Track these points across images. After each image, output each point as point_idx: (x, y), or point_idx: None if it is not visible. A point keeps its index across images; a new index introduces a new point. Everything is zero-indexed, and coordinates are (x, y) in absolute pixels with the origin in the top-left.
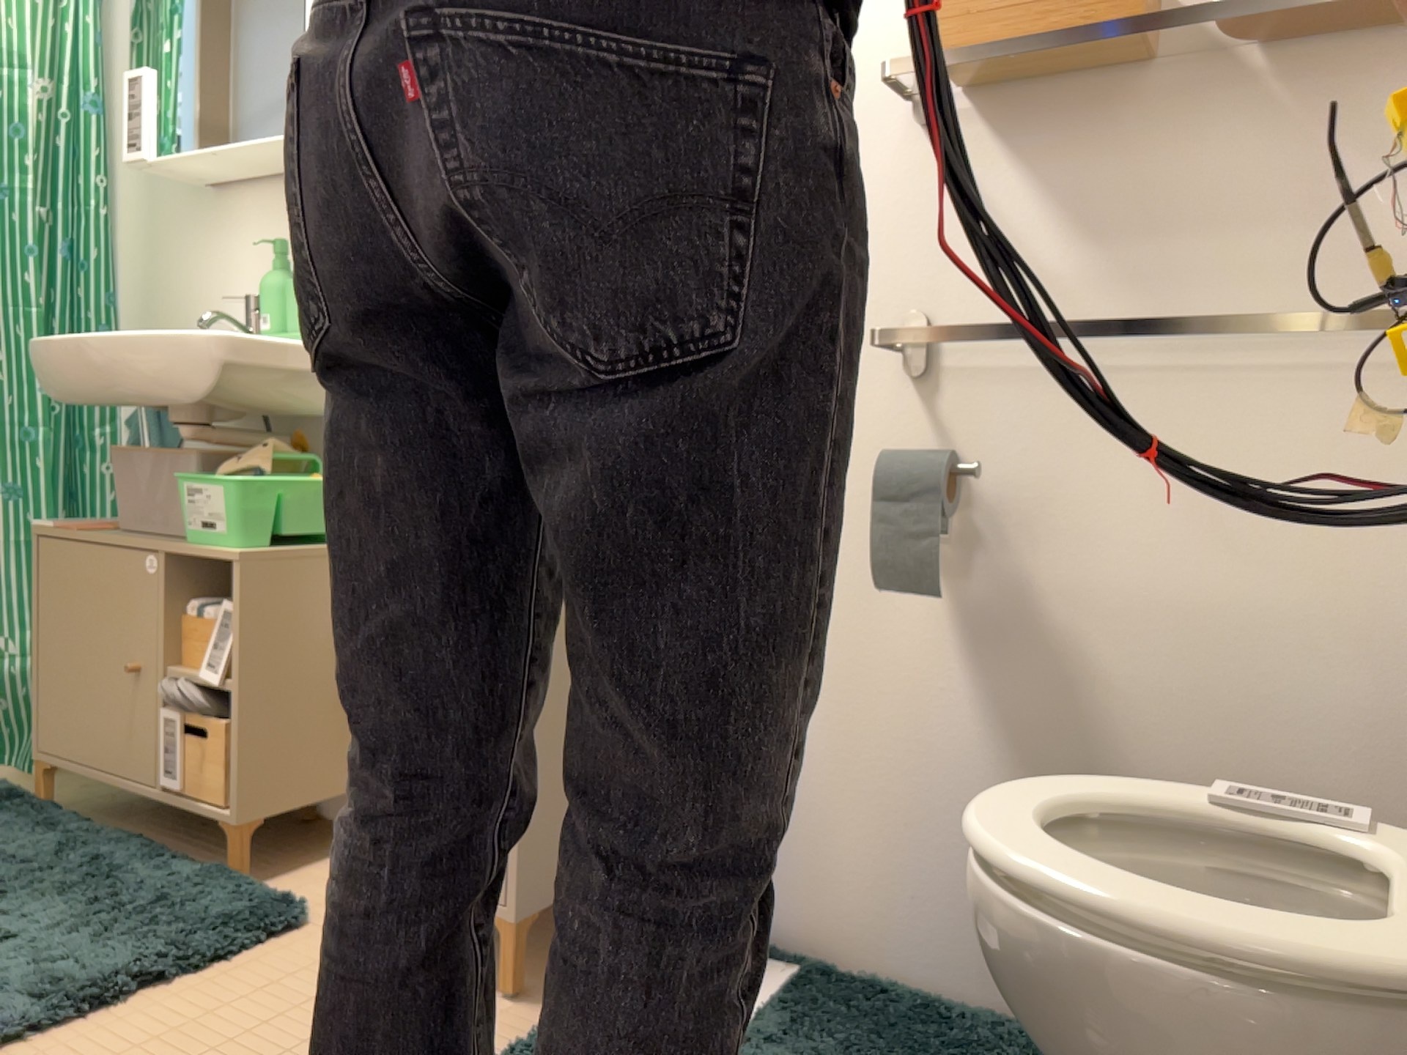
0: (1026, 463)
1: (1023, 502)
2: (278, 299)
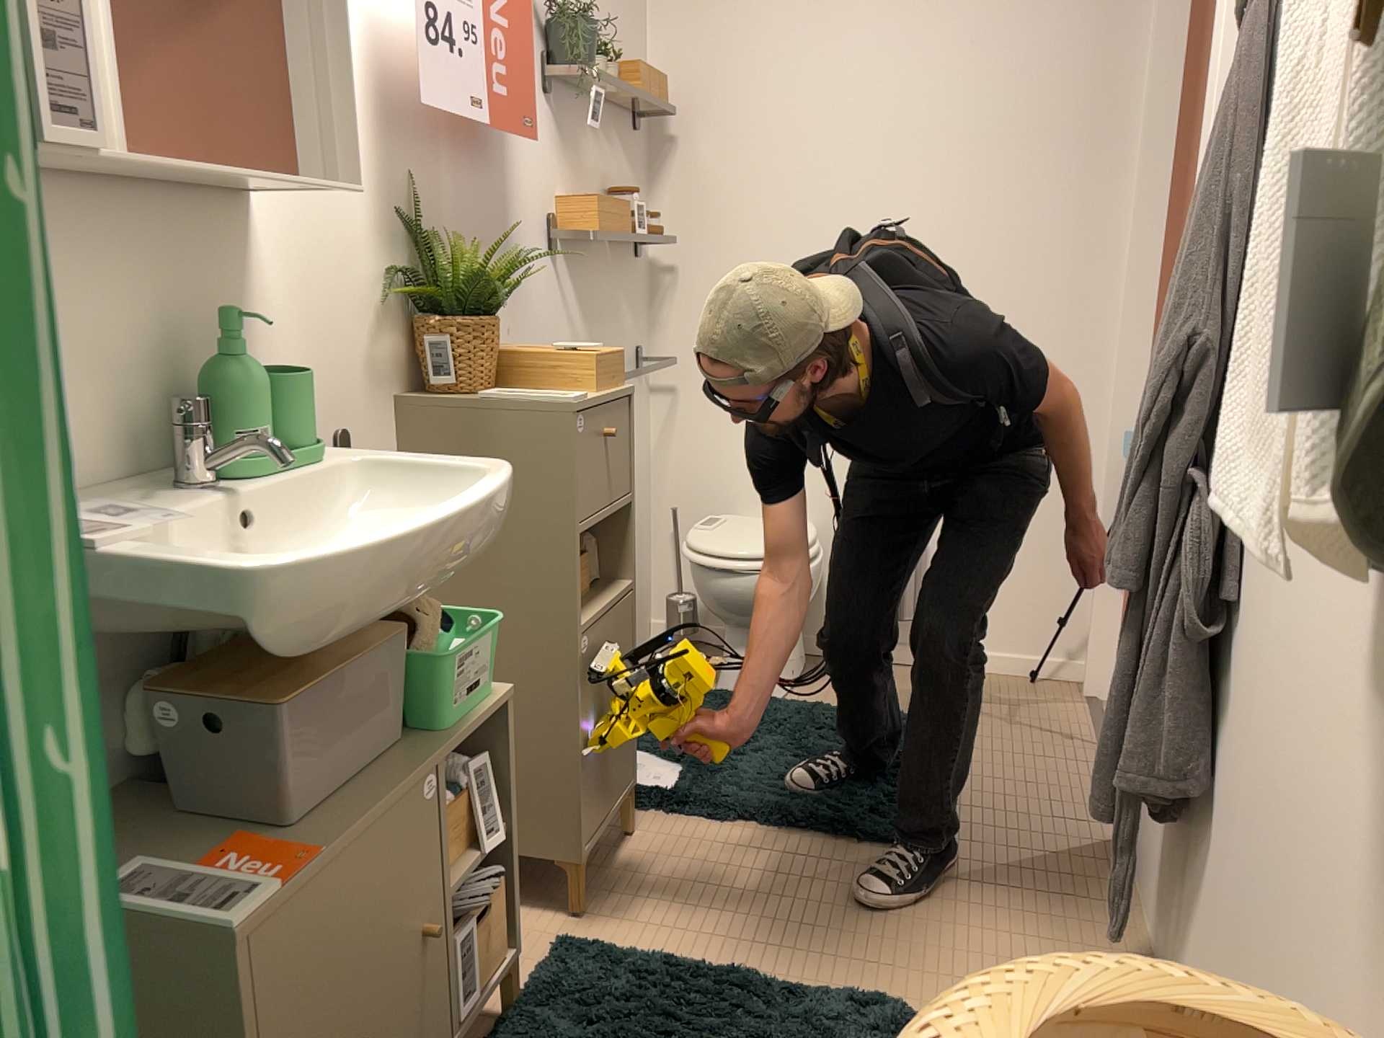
0: None
1: None
2: (268, 397)
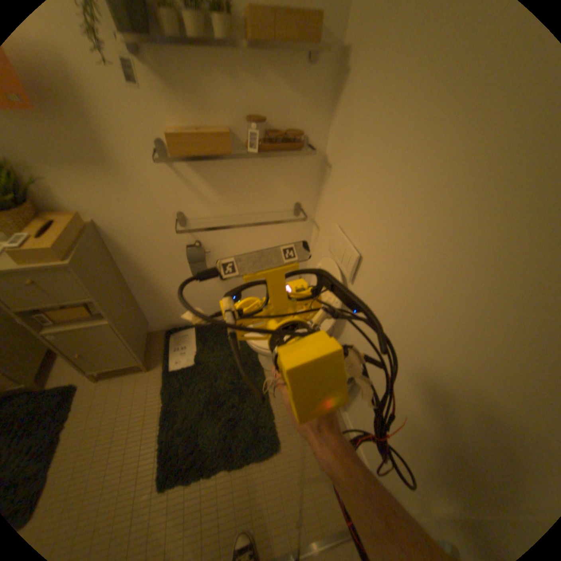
0: (217, 240)
1: (218, 247)
2: None
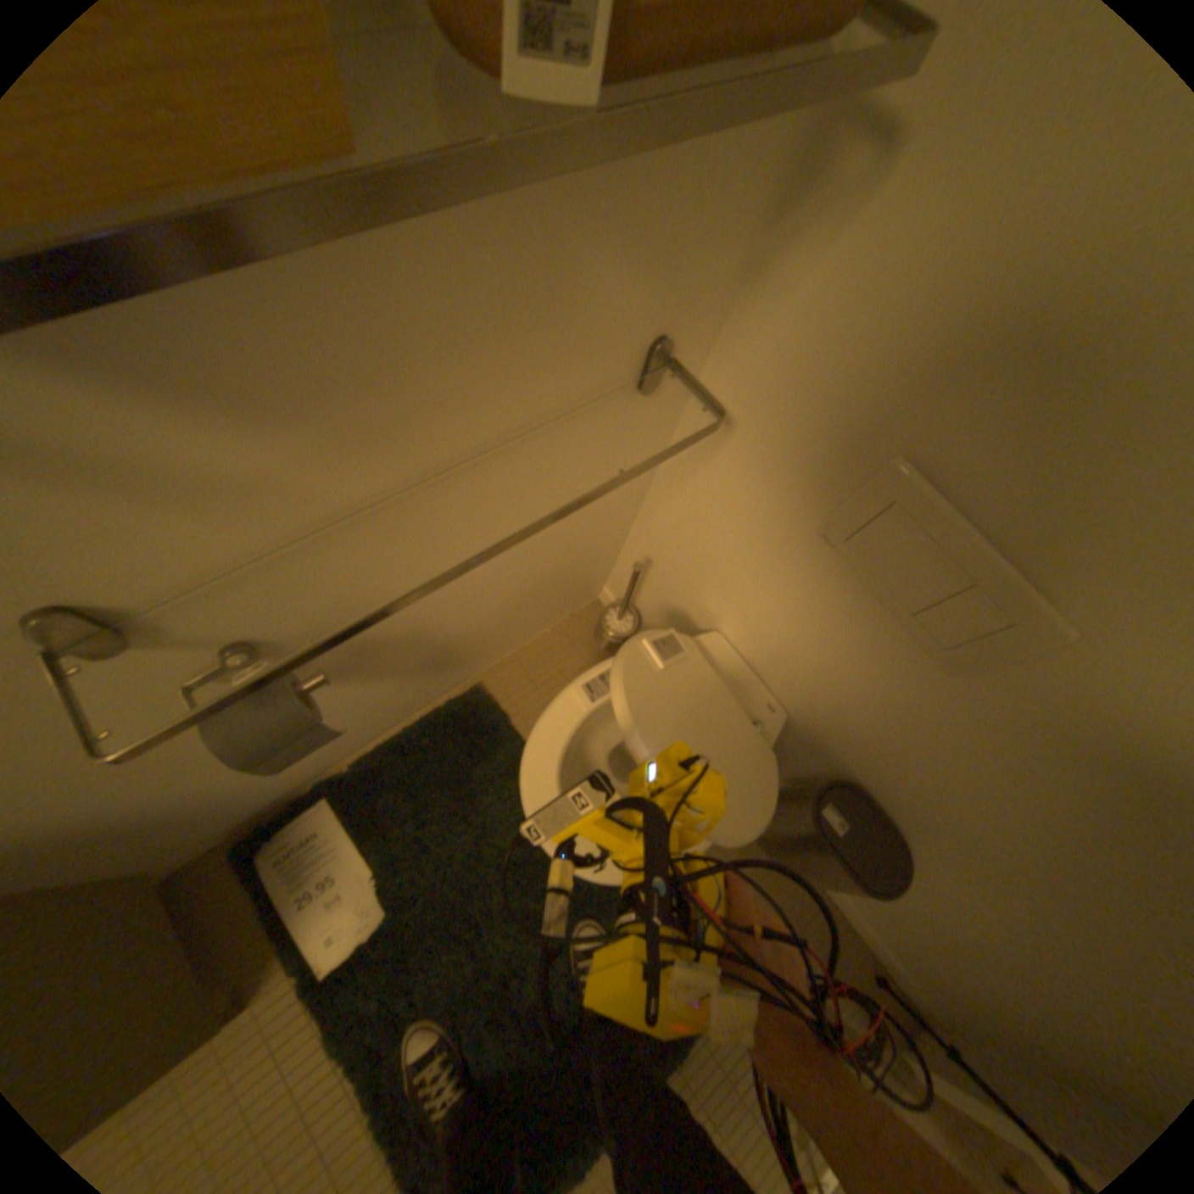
0: (324, 601)
1: (336, 616)
2: None
